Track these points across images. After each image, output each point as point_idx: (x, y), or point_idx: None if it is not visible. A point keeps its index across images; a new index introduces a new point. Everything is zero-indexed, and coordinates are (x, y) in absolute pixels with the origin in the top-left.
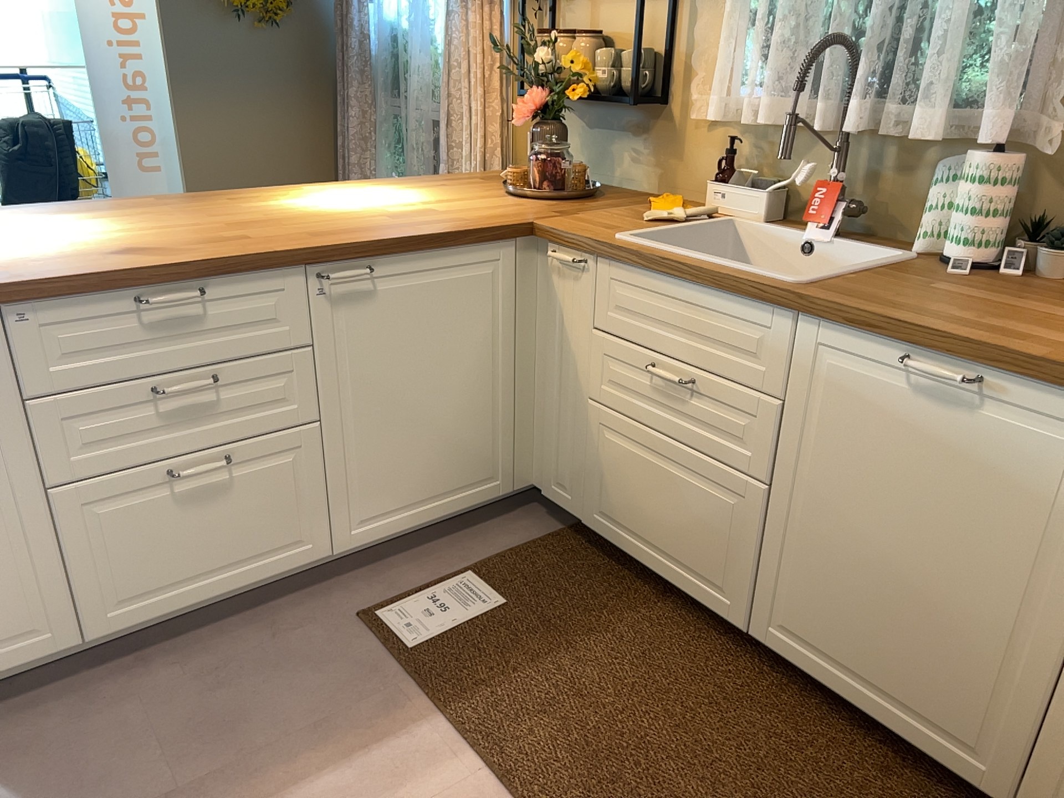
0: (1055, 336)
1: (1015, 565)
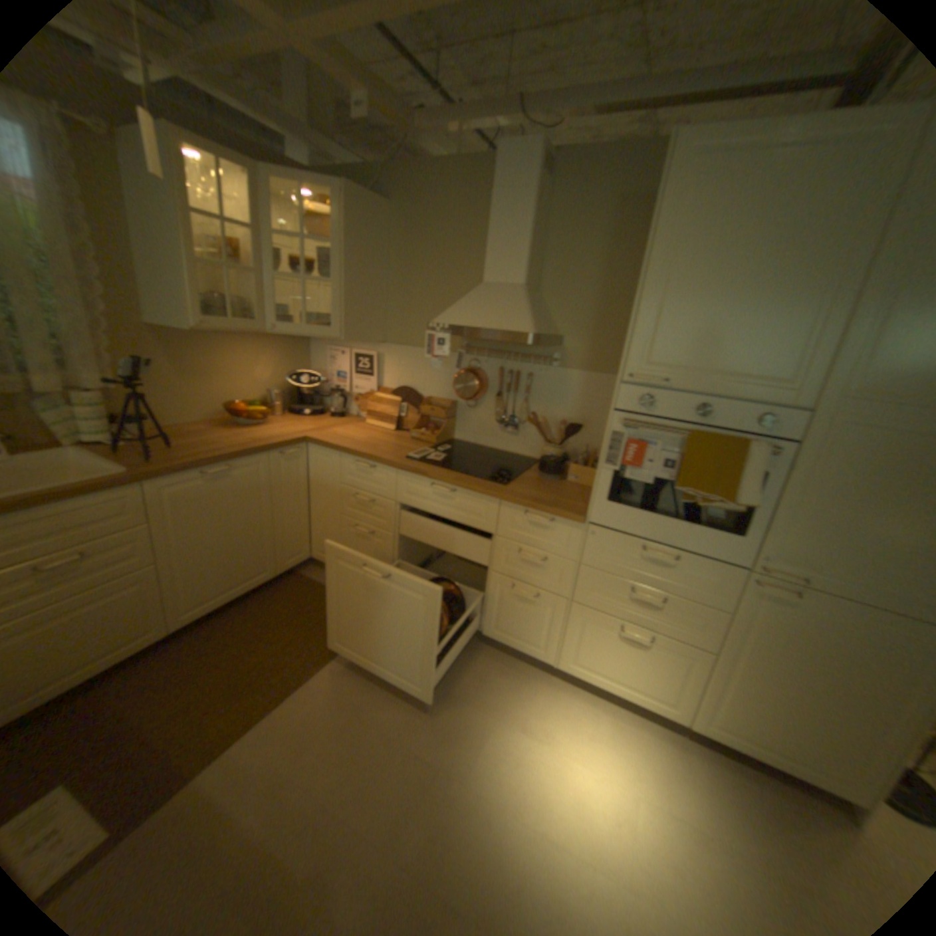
0: (218, 446)
1: (254, 511)
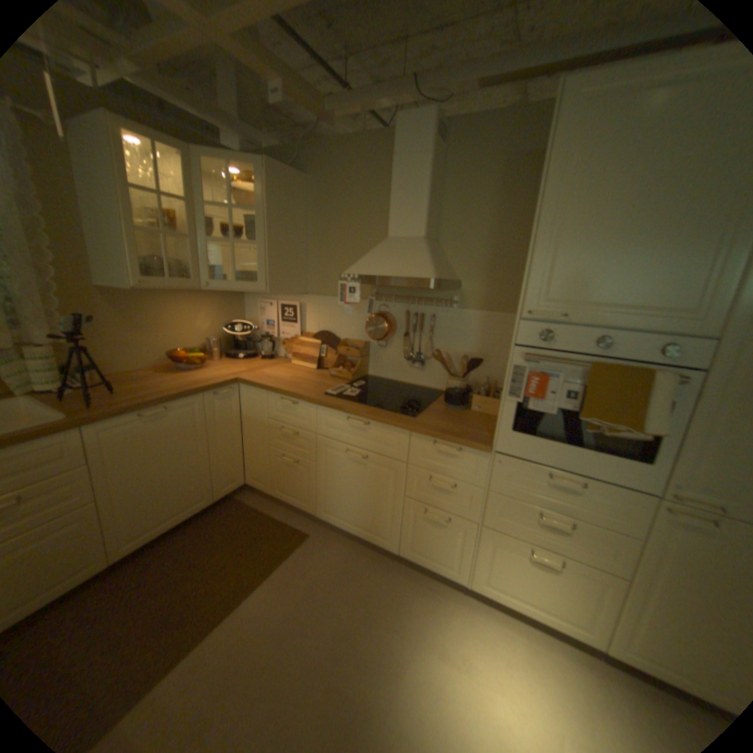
0: (158, 389)
1: (191, 446)
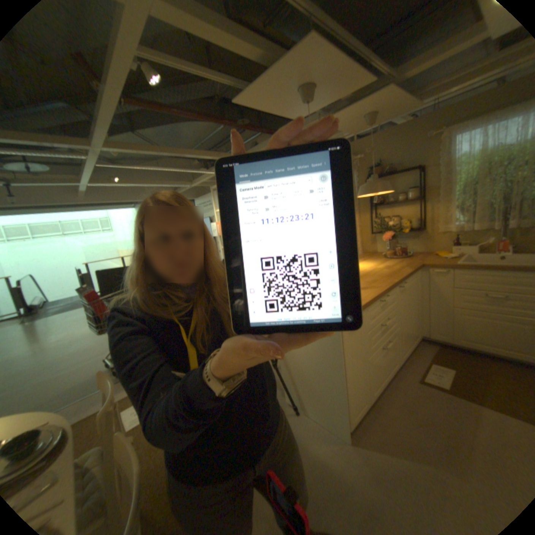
0: None
1: None
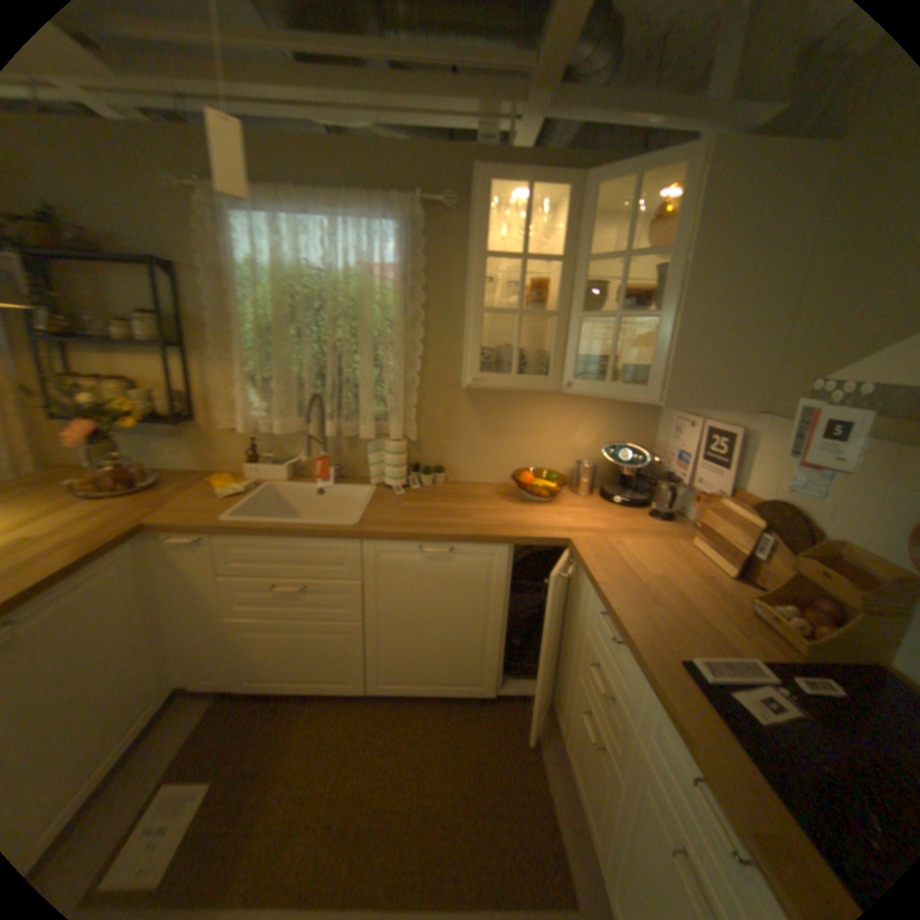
0: (462, 520)
1: (478, 611)
